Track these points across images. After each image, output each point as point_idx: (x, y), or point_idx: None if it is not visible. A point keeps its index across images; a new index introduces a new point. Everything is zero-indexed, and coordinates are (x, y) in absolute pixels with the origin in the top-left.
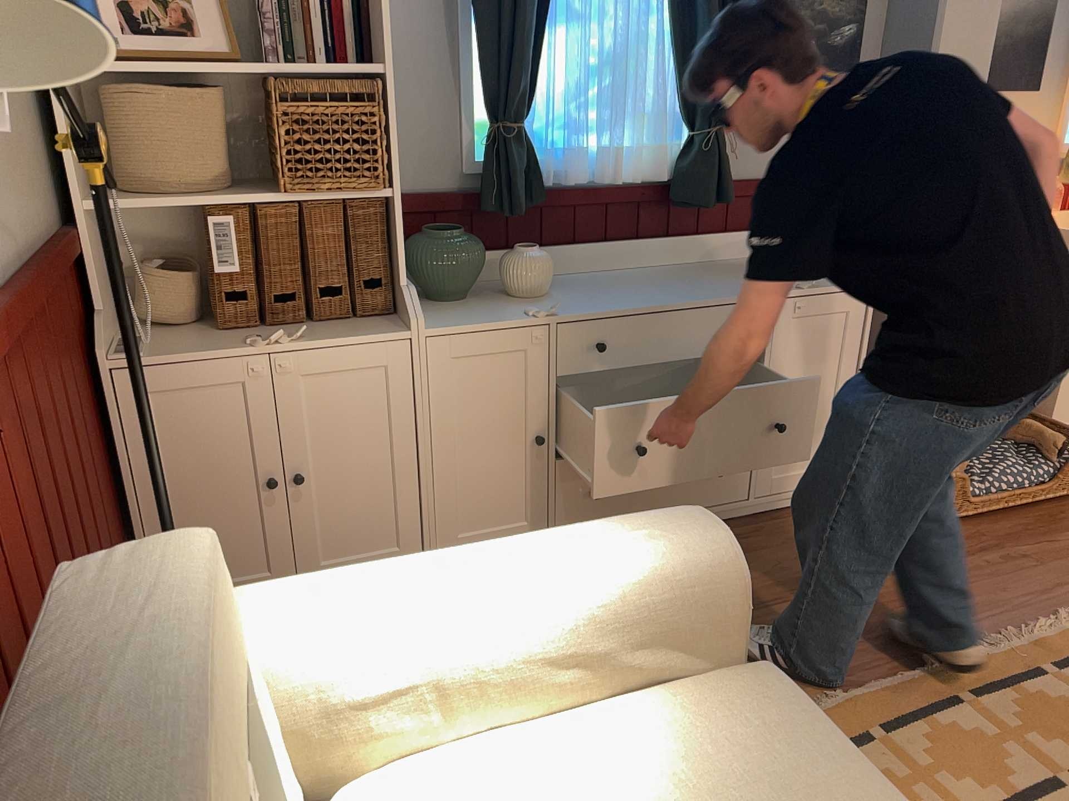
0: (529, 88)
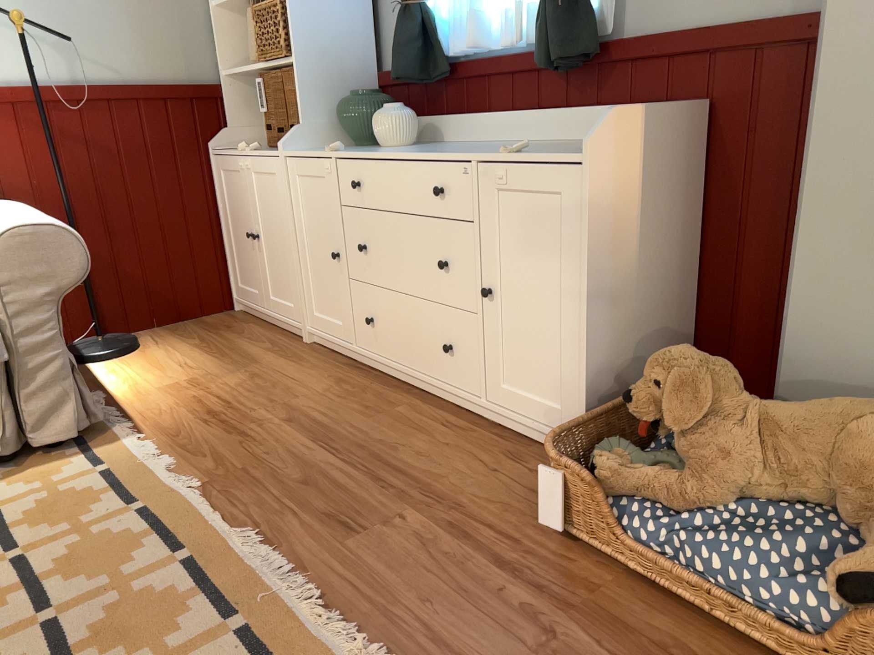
0: None
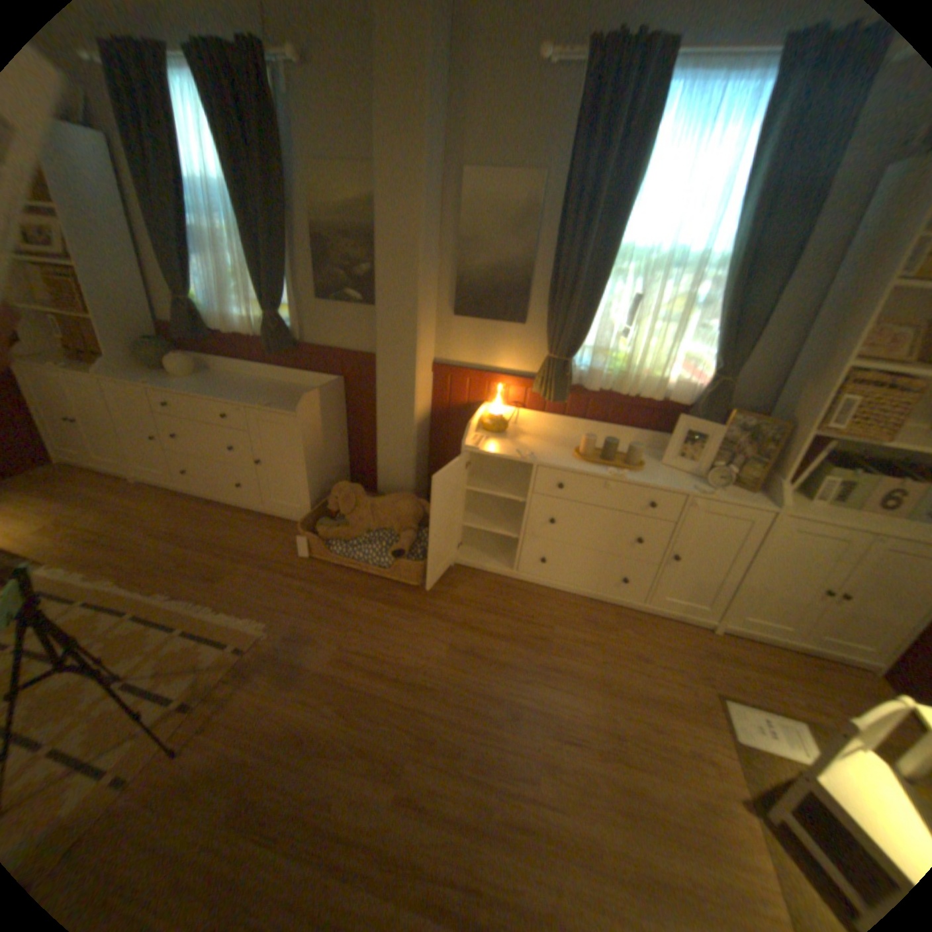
0: (177, 282)
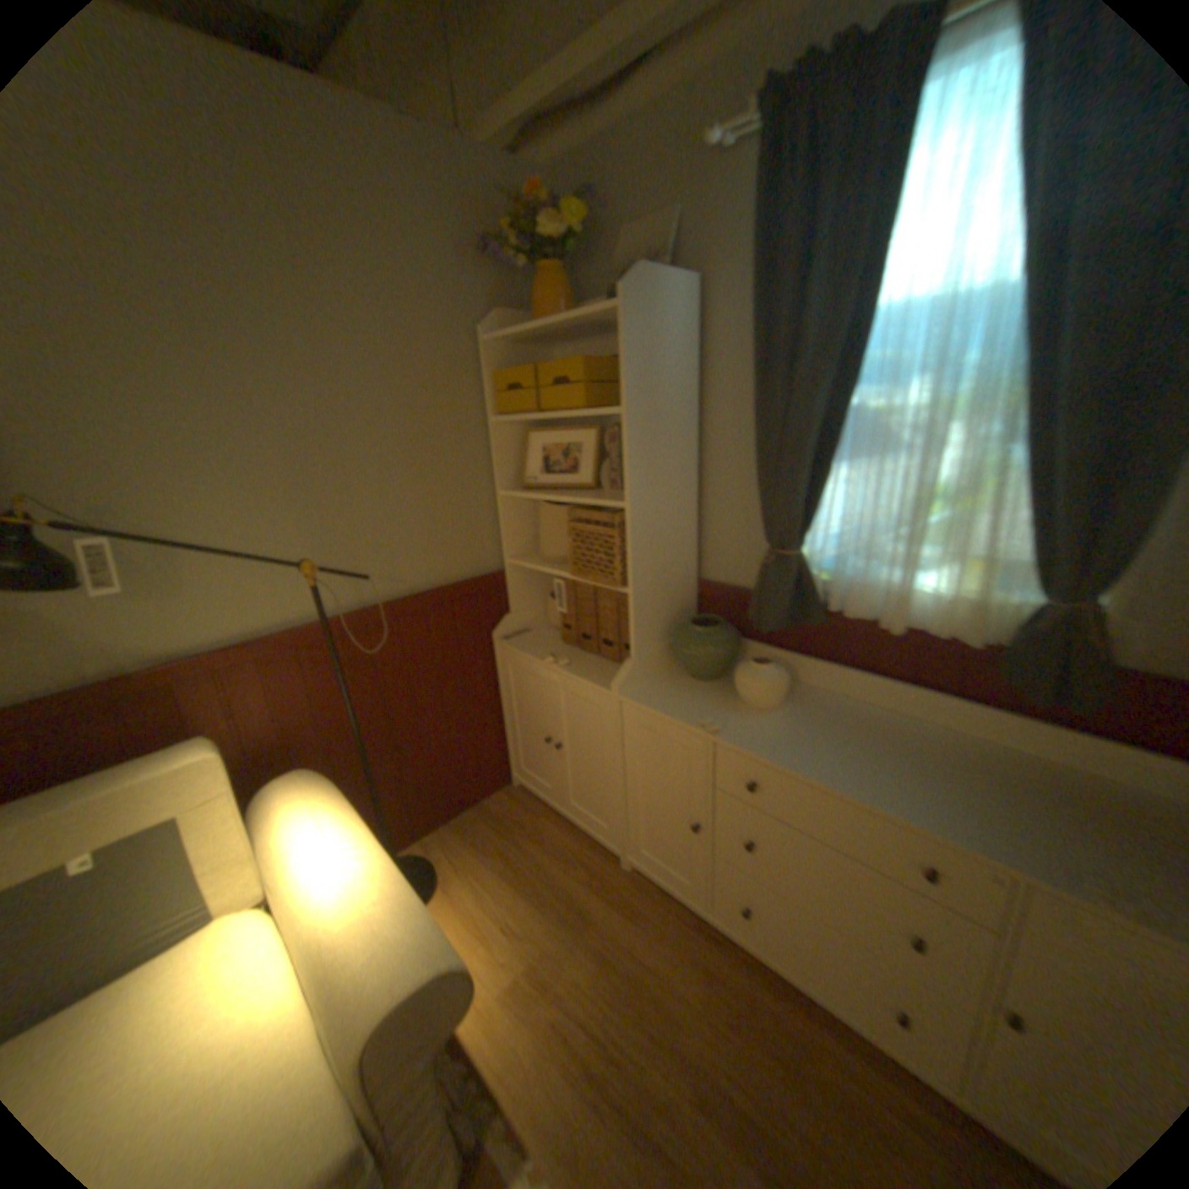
0: (801, 520)
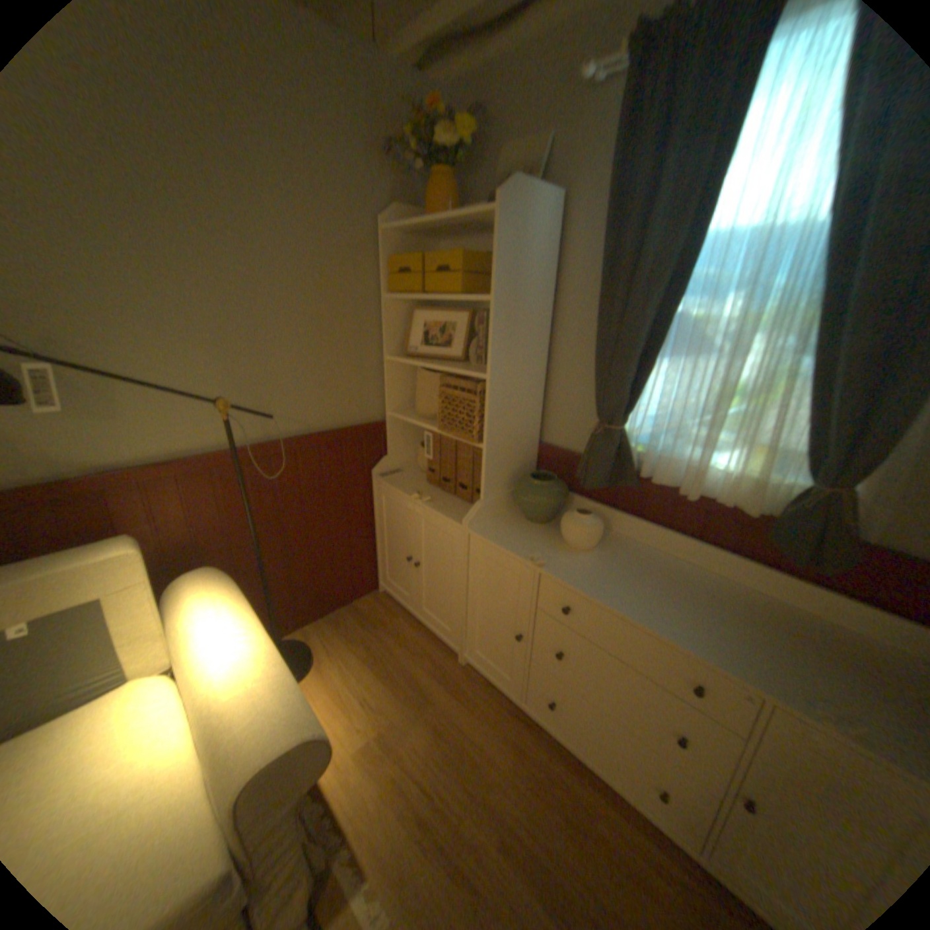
0: (625, 402)
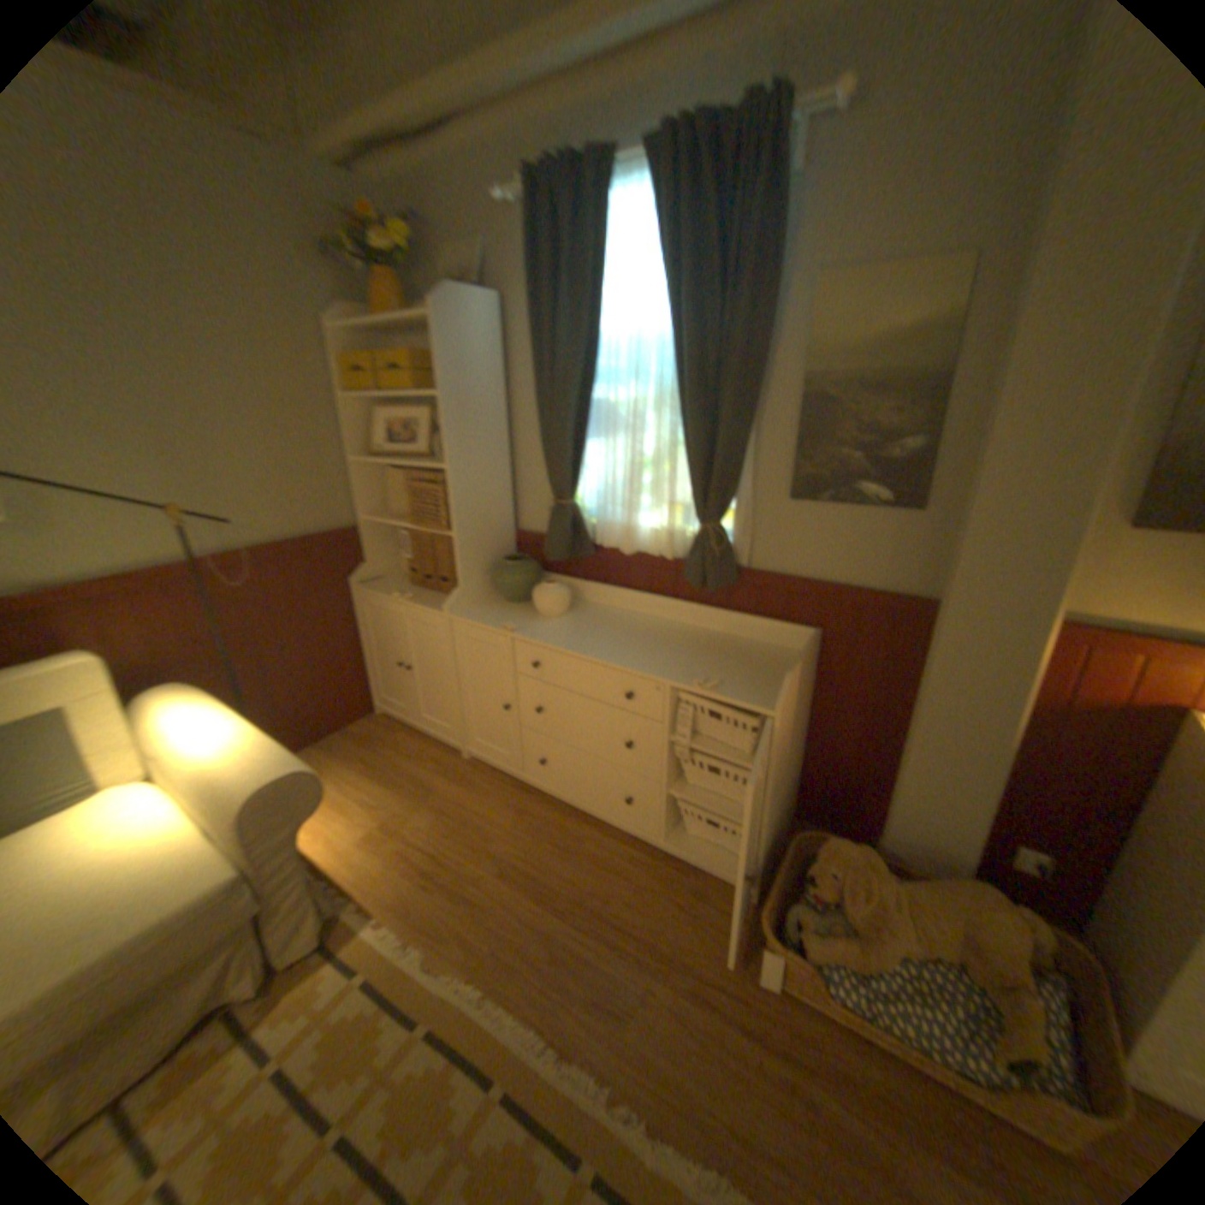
0: (567, 478)
